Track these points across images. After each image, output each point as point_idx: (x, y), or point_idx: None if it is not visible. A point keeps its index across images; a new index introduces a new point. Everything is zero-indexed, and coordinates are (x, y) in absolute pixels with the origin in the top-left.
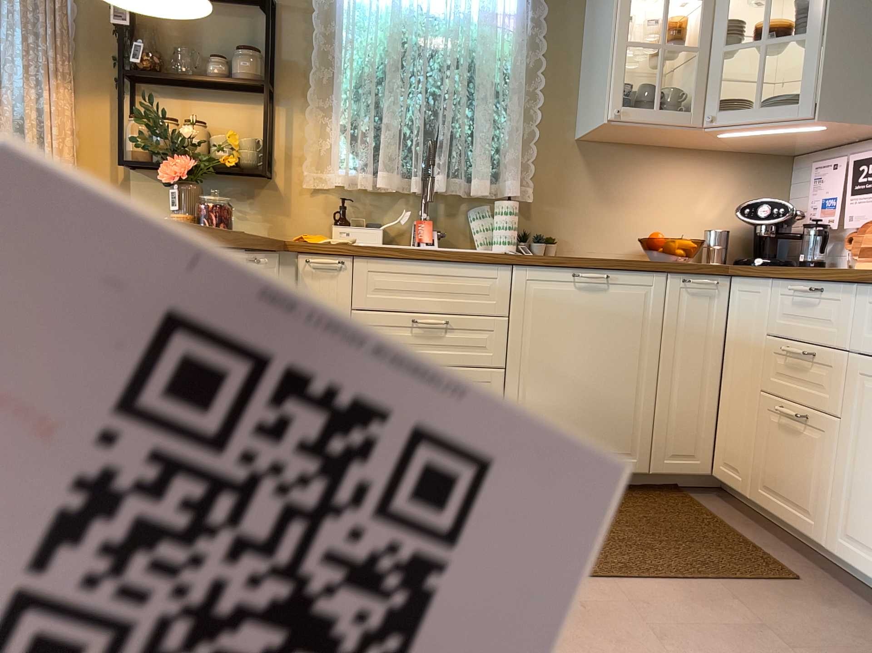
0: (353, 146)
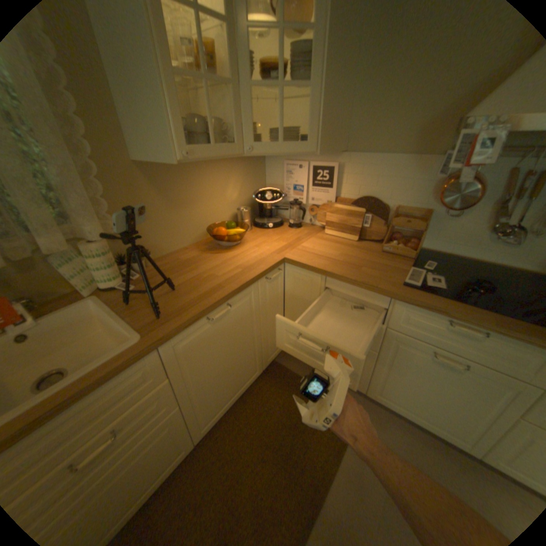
0: None
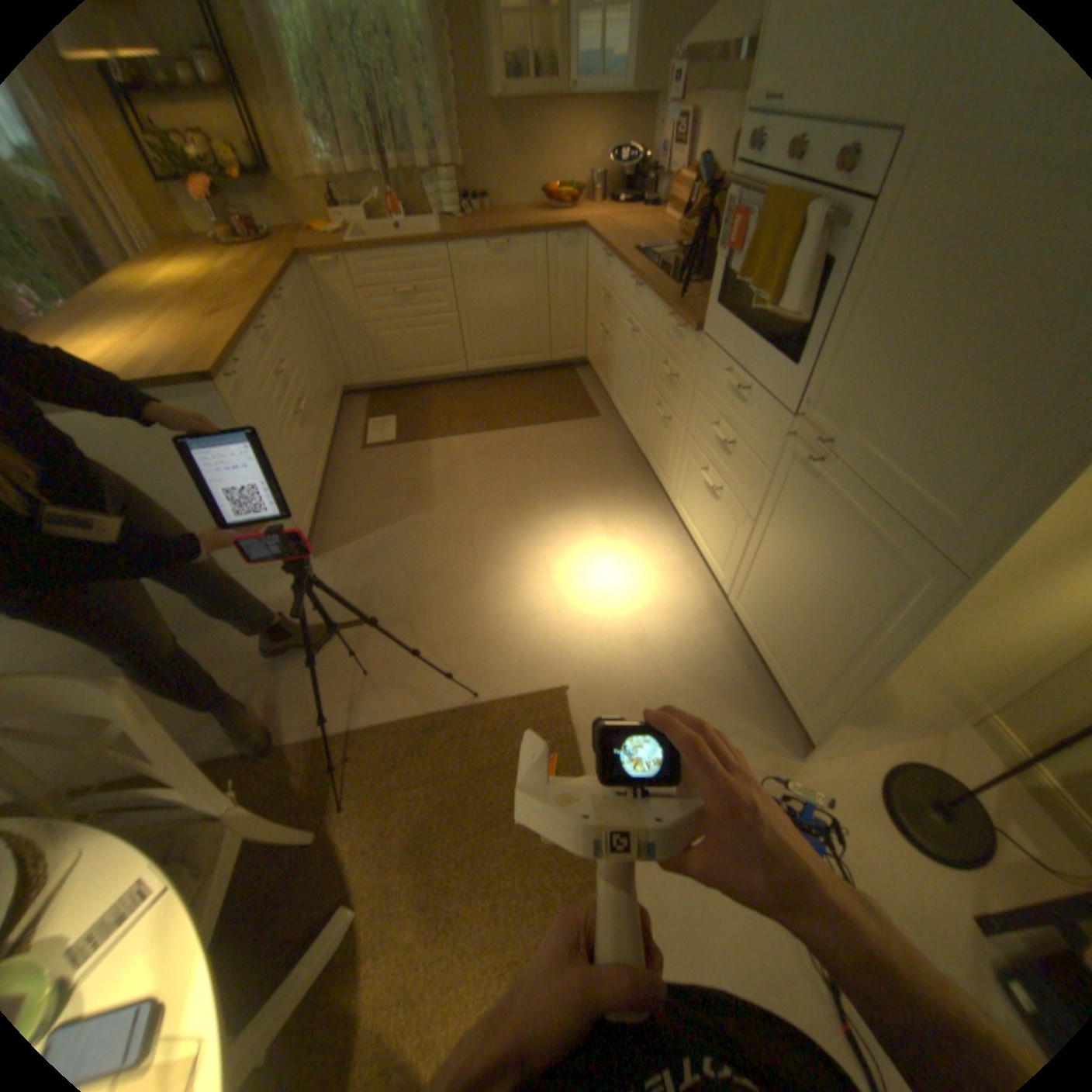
0: (317, 134)
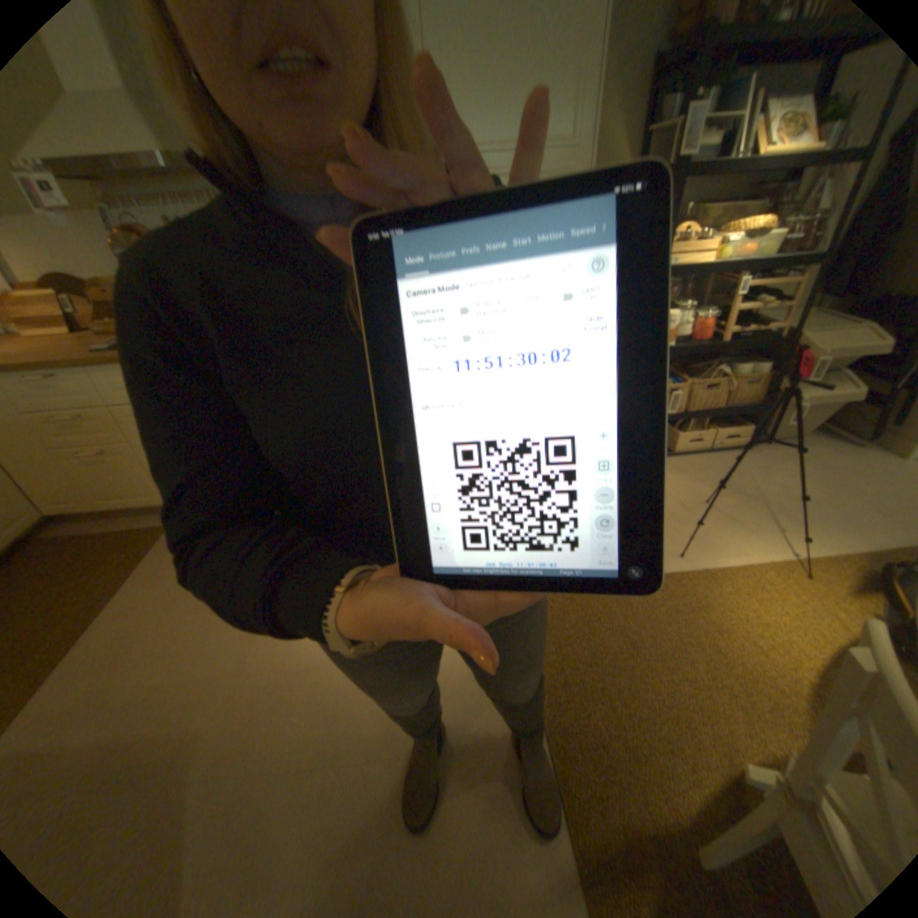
0: None
